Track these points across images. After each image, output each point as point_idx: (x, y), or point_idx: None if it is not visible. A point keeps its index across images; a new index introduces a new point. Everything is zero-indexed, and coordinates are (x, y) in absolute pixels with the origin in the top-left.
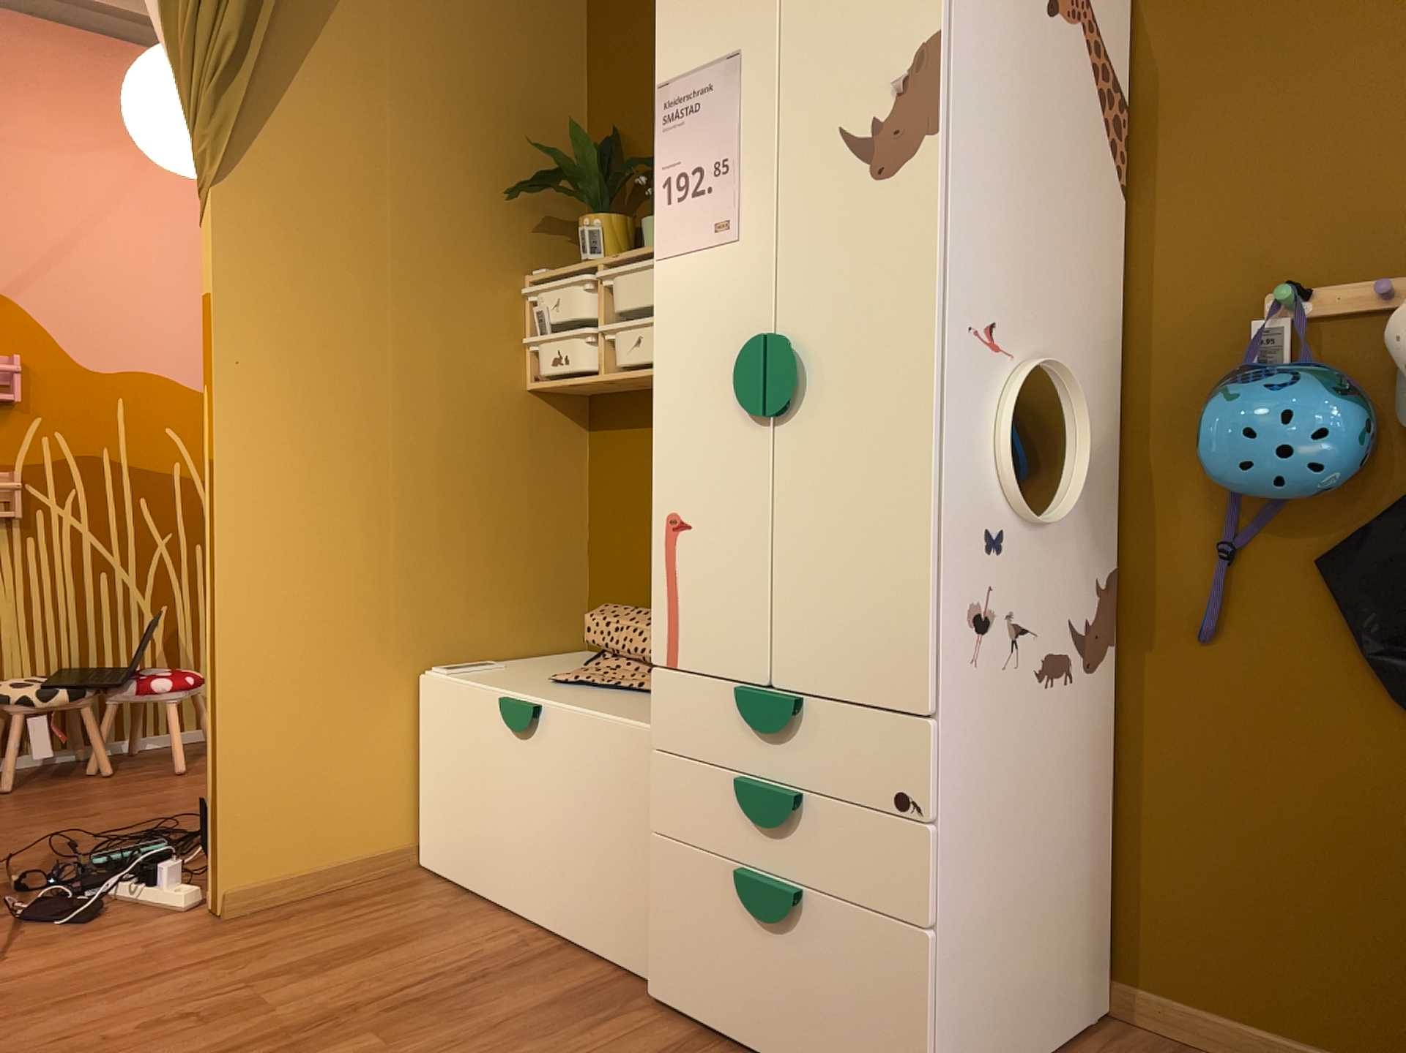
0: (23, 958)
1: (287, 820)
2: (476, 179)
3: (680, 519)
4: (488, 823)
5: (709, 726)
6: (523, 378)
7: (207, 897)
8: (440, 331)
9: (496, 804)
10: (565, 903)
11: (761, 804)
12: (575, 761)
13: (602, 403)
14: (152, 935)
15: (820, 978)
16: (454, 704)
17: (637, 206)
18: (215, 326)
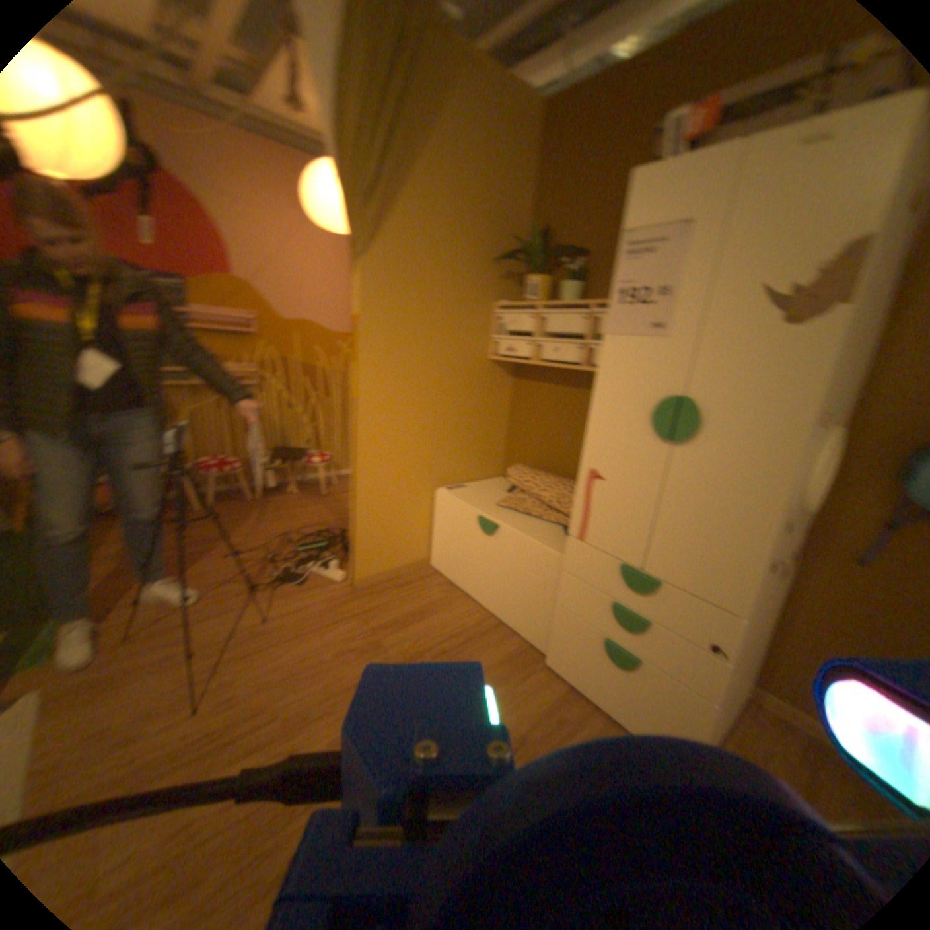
0: (279, 607)
1: (380, 551)
2: (476, 251)
3: (597, 474)
4: (465, 563)
5: (598, 572)
6: (487, 355)
7: (348, 580)
8: (453, 332)
9: (470, 557)
10: (502, 608)
11: (625, 620)
12: (514, 555)
13: (521, 367)
14: (328, 597)
15: (643, 697)
16: (452, 509)
17: (553, 270)
18: (355, 333)
